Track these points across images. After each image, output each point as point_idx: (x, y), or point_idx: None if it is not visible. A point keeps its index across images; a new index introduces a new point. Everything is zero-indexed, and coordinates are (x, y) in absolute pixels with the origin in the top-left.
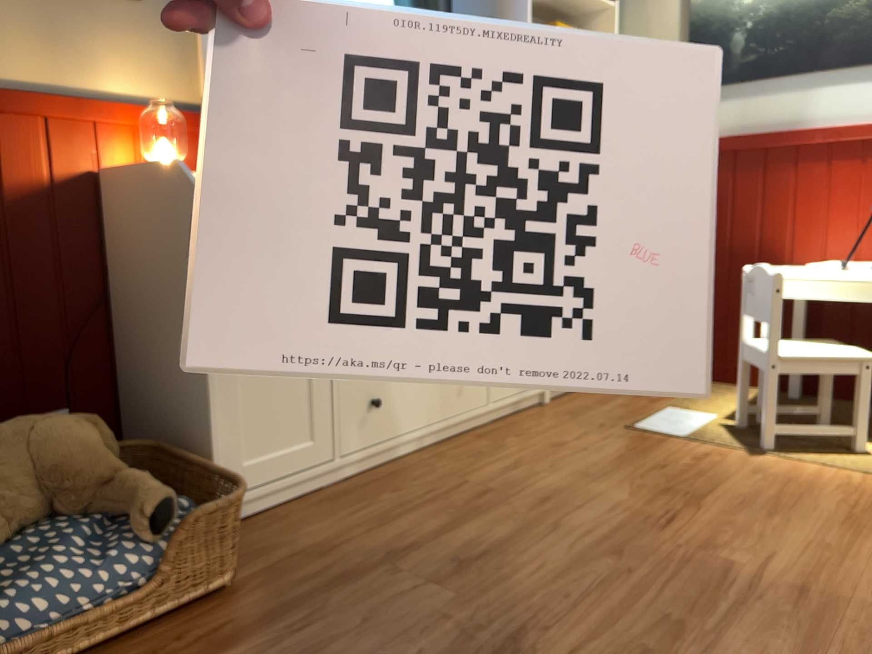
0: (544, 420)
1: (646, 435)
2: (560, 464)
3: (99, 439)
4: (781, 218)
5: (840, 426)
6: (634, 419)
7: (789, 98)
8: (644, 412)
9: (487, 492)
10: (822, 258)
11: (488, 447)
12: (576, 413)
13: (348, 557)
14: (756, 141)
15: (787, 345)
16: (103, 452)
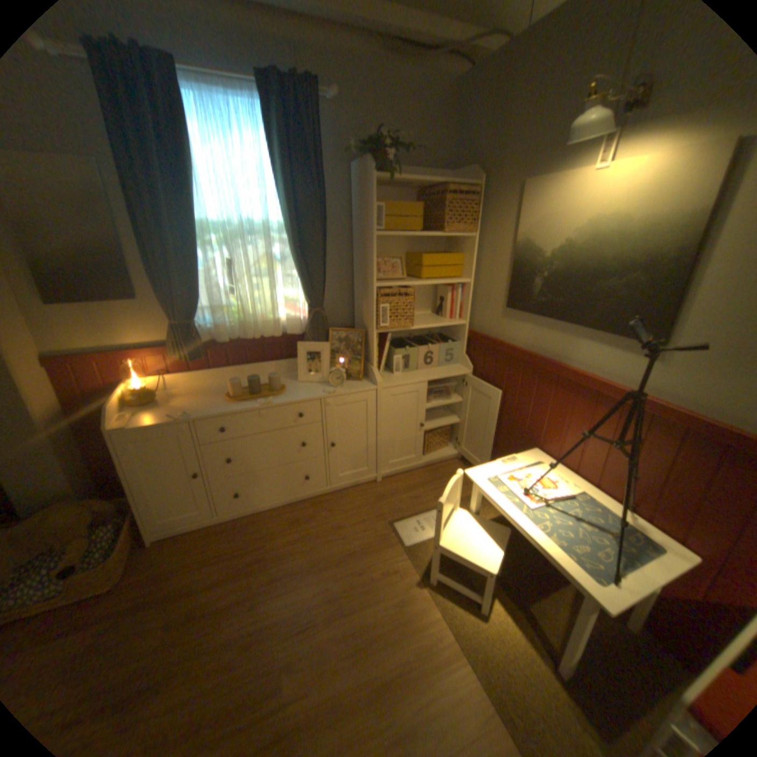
0: (358, 499)
1: (389, 536)
2: (317, 548)
3: (84, 516)
4: (542, 417)
5: (475, 595)
6: (403, 515)
7: (562, 337)
8: (417, 510)
9: (260, 561)
10: (560, 455)
11: (306, 516)
12: (382, 497)
13: (163, 589)
14: (535, 361)
15: (469, 528)
16: (85, 522)
